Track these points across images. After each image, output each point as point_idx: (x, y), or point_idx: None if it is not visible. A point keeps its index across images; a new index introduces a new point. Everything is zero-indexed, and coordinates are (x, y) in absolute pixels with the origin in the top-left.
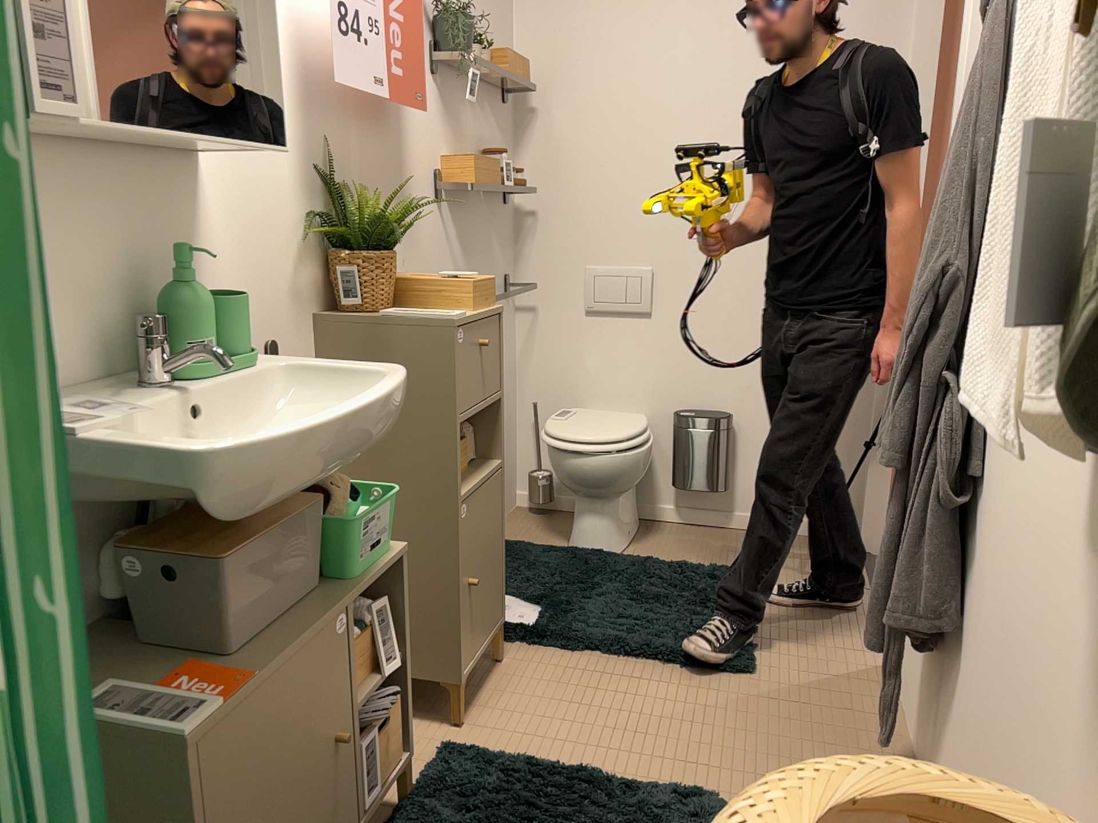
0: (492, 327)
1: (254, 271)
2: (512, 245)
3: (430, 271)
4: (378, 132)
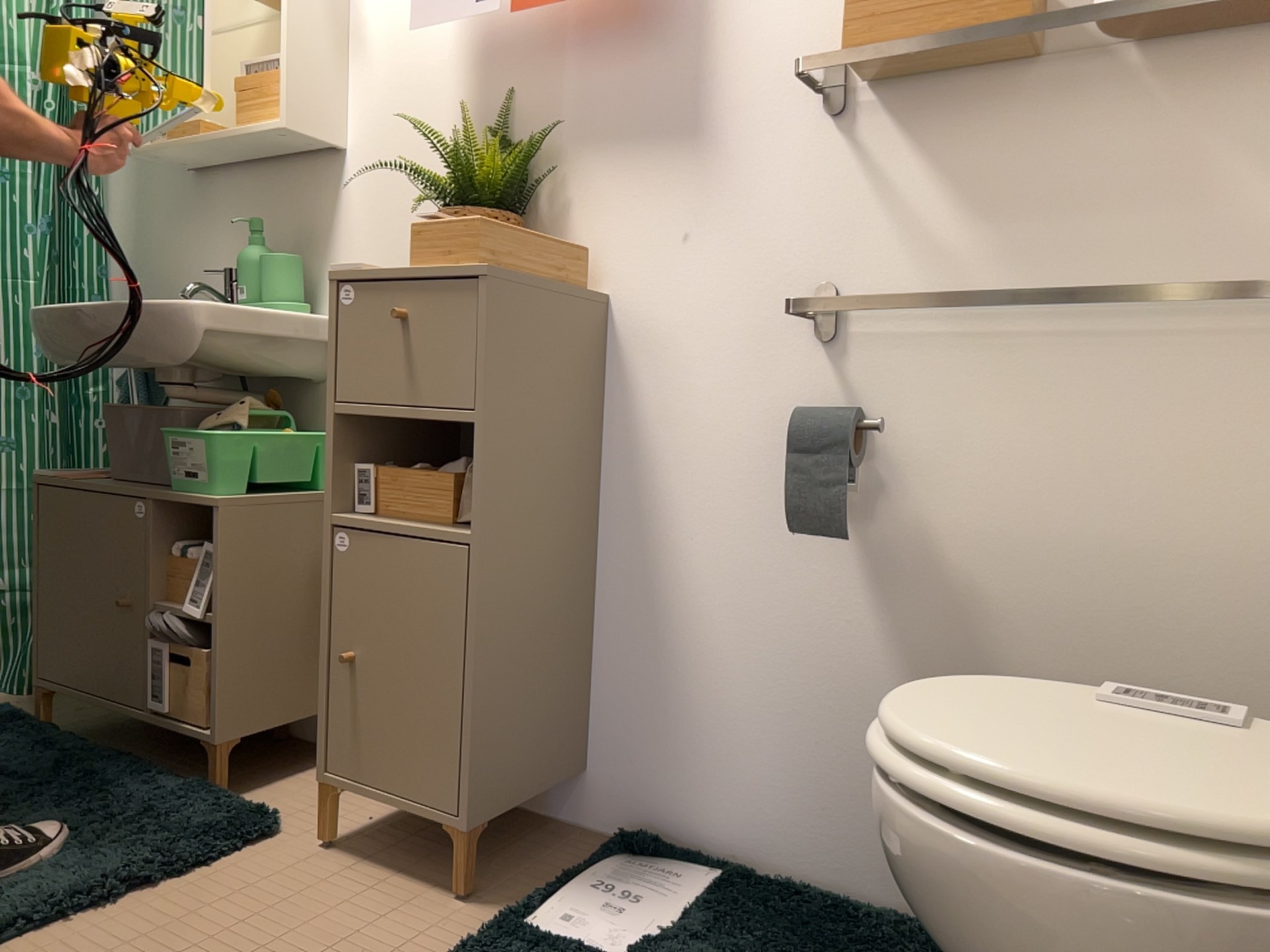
0: (447, 299)
1: (391, 248)
2: None
3: (777, 252)
4: (627, 52)
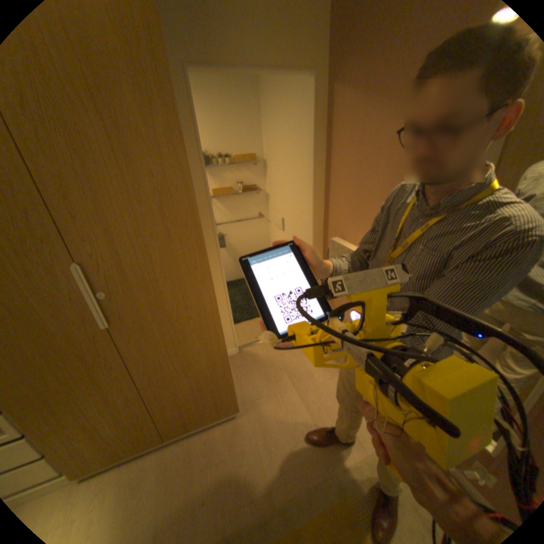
0: None
1: None
2: (264, 204)
3: None
4: None
